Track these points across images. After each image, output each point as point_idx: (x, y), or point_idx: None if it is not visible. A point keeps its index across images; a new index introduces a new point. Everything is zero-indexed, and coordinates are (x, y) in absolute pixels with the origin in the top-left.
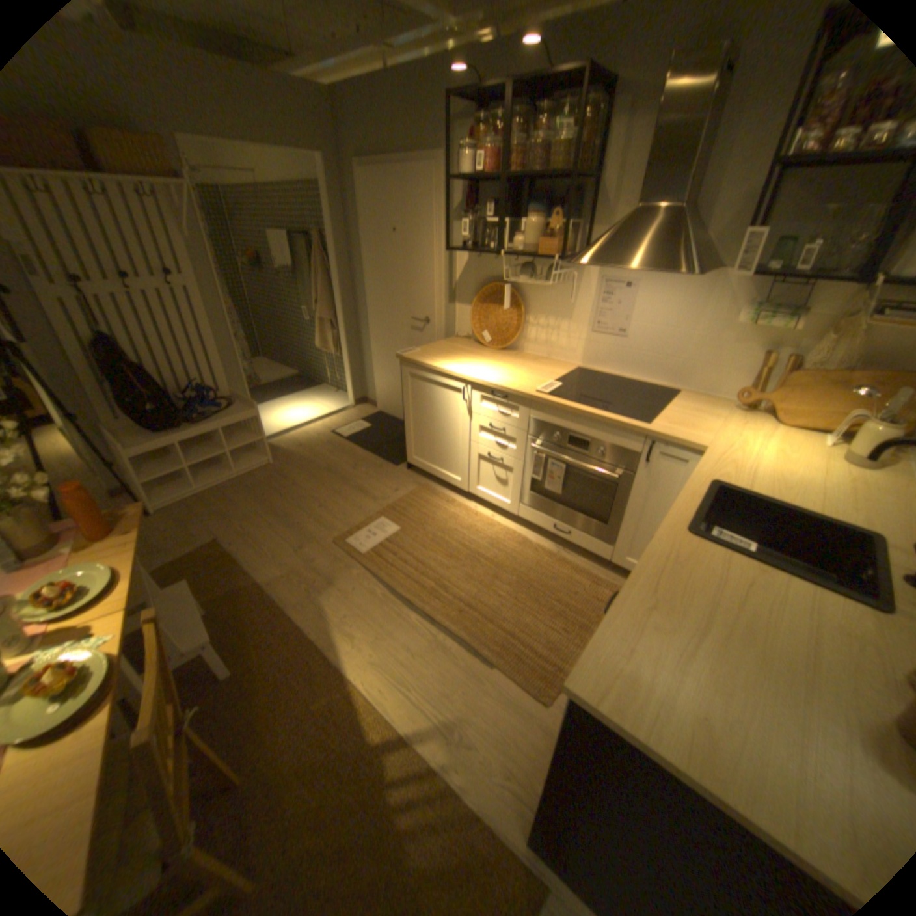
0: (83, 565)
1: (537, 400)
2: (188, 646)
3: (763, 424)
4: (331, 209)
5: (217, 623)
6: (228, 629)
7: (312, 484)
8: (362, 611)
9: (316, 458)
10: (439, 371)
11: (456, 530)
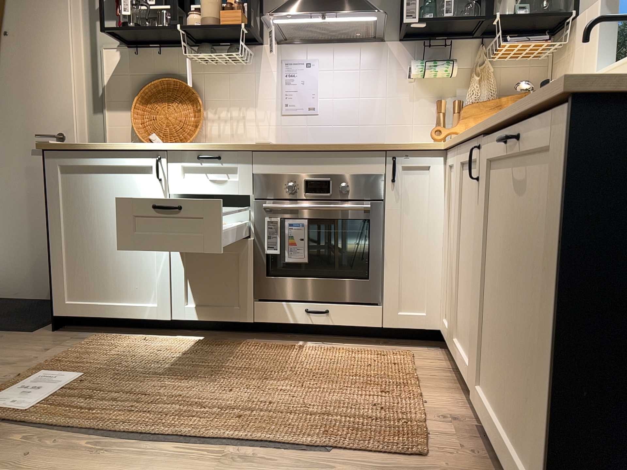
0: None
1: (262, 148)
2: None
3: None
4: None
5: None
6: None
7: None
8: None
9: None
10: (115, 150)
11: (175, 360)
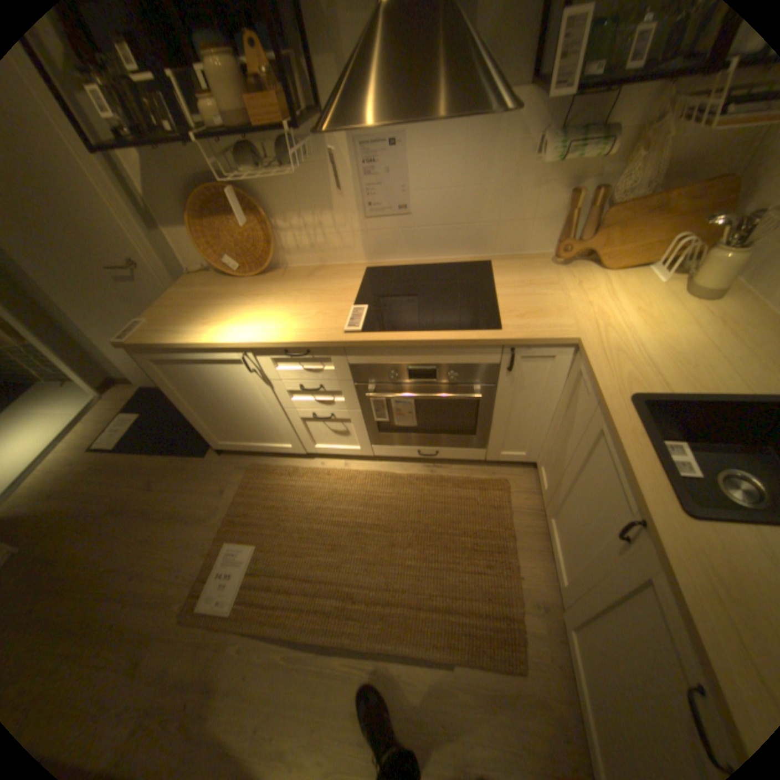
0: None
1: (353, 343)
2: None
3: (592, 275)
4: None
5: None
6: None
7: (99, 547)
8: (271, 703)
9: (84, 503)
10: (194, 346)
11: (319, 508)
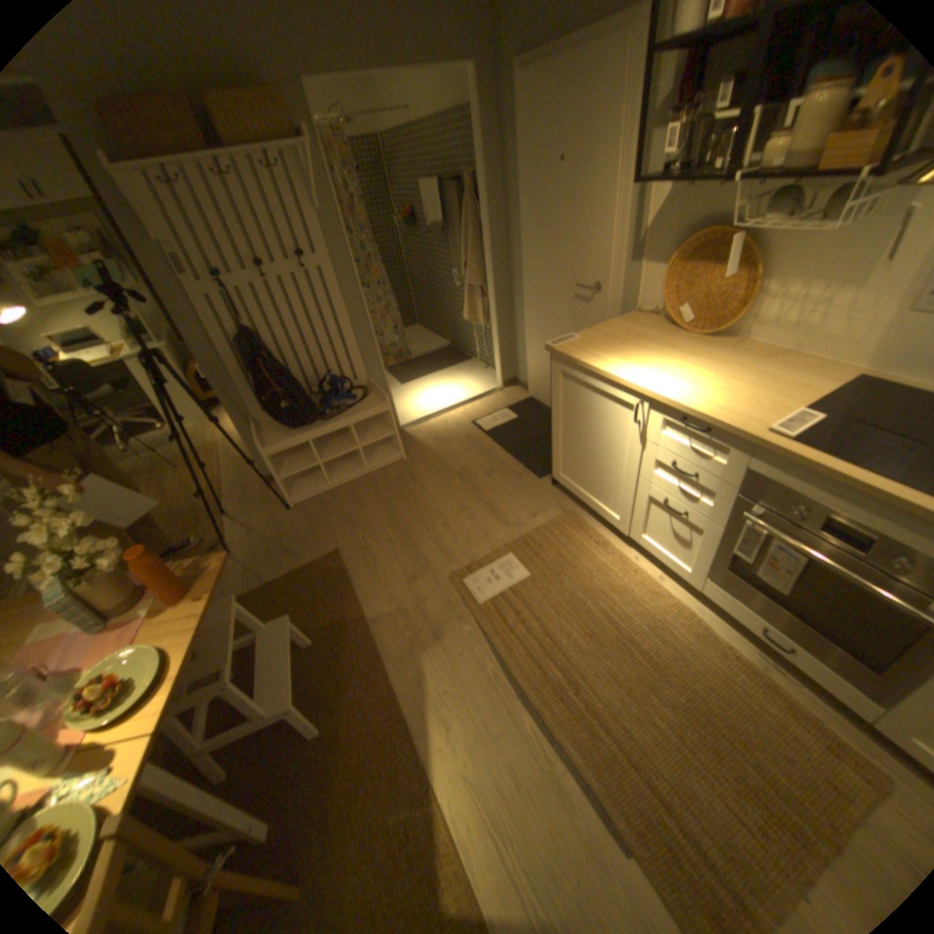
0: (140, 648)
1: (772, 447)
2: (269, 711)
3: None
4: (485, 140)
5: (318, 661)
6: (327, 672)
7: (440, 492)
8: (466, 692)
9: (450, 457)
10: (603, 375)
11: (604, 594)
